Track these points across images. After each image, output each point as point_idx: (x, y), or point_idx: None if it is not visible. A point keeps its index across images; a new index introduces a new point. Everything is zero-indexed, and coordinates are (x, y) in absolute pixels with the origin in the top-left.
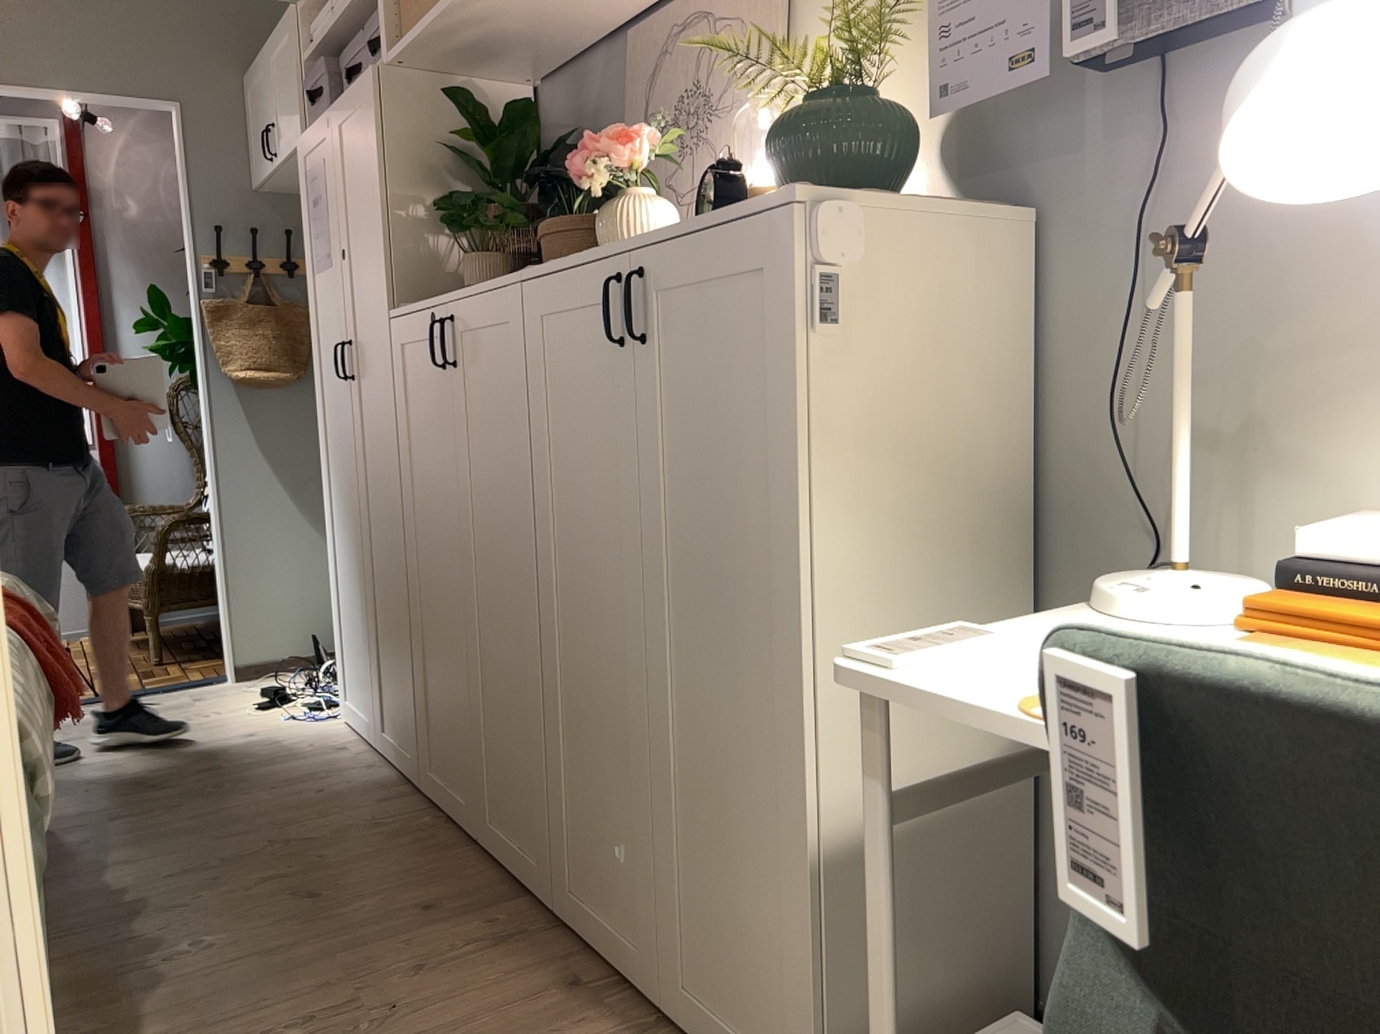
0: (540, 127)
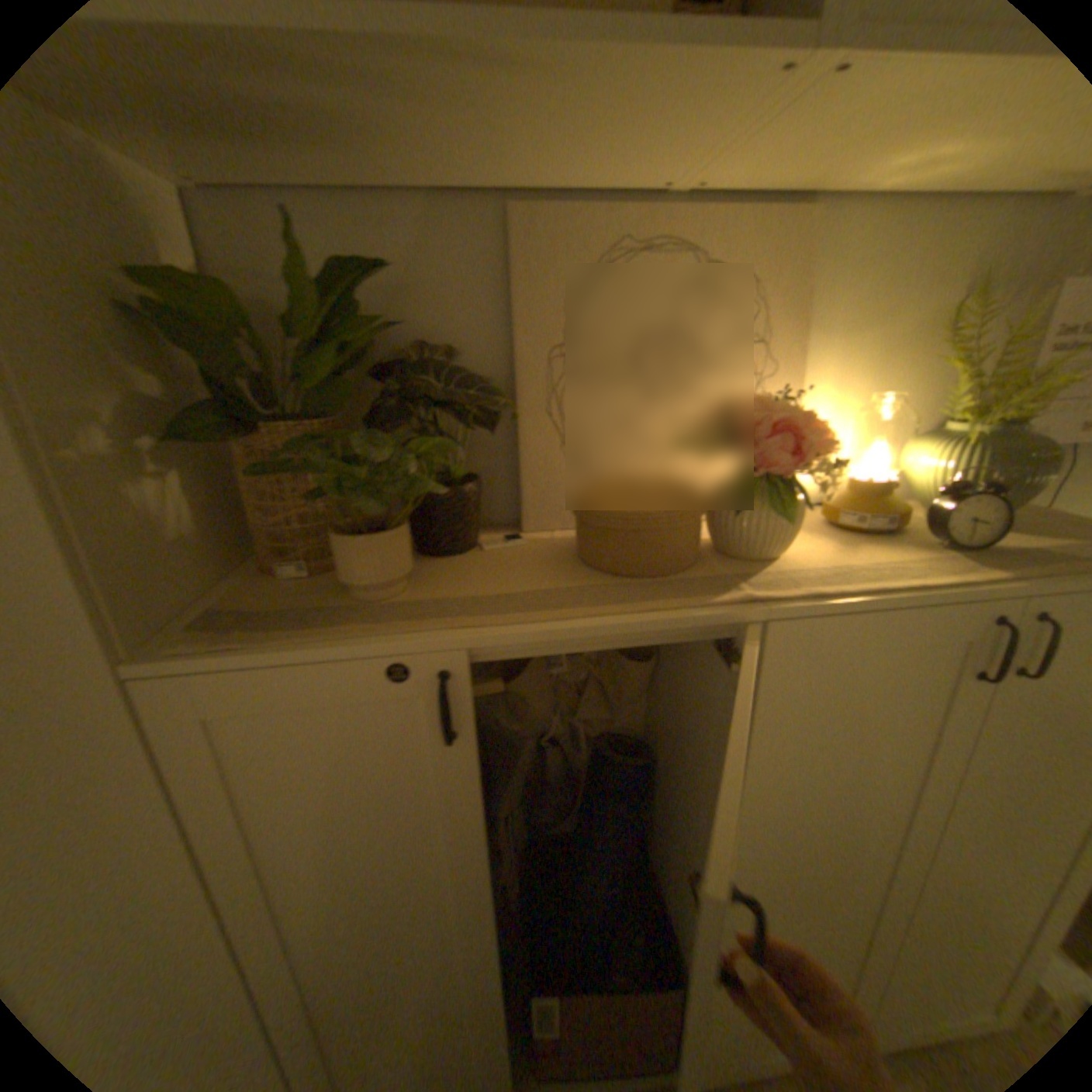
0: (207, 263)
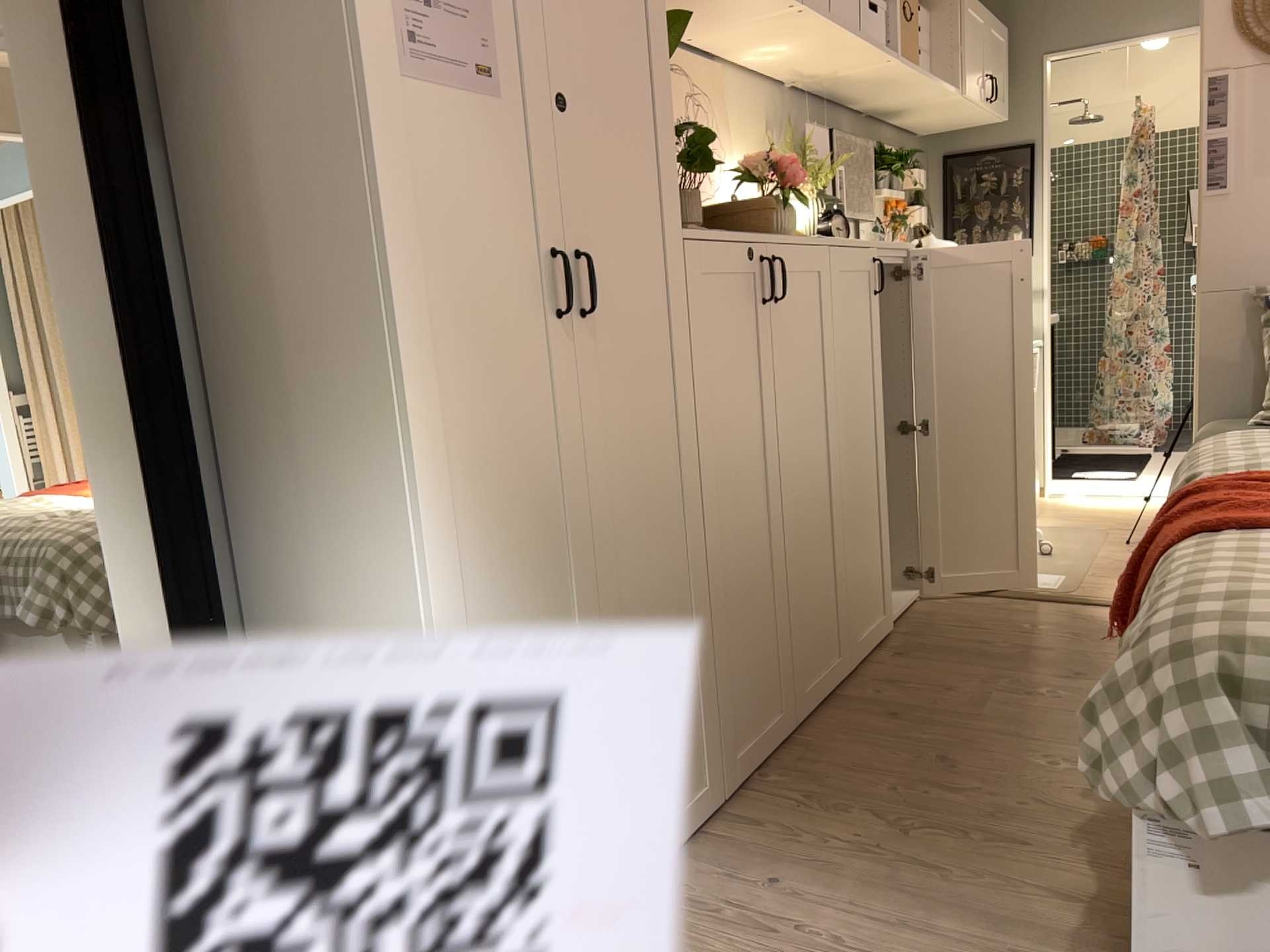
0: None
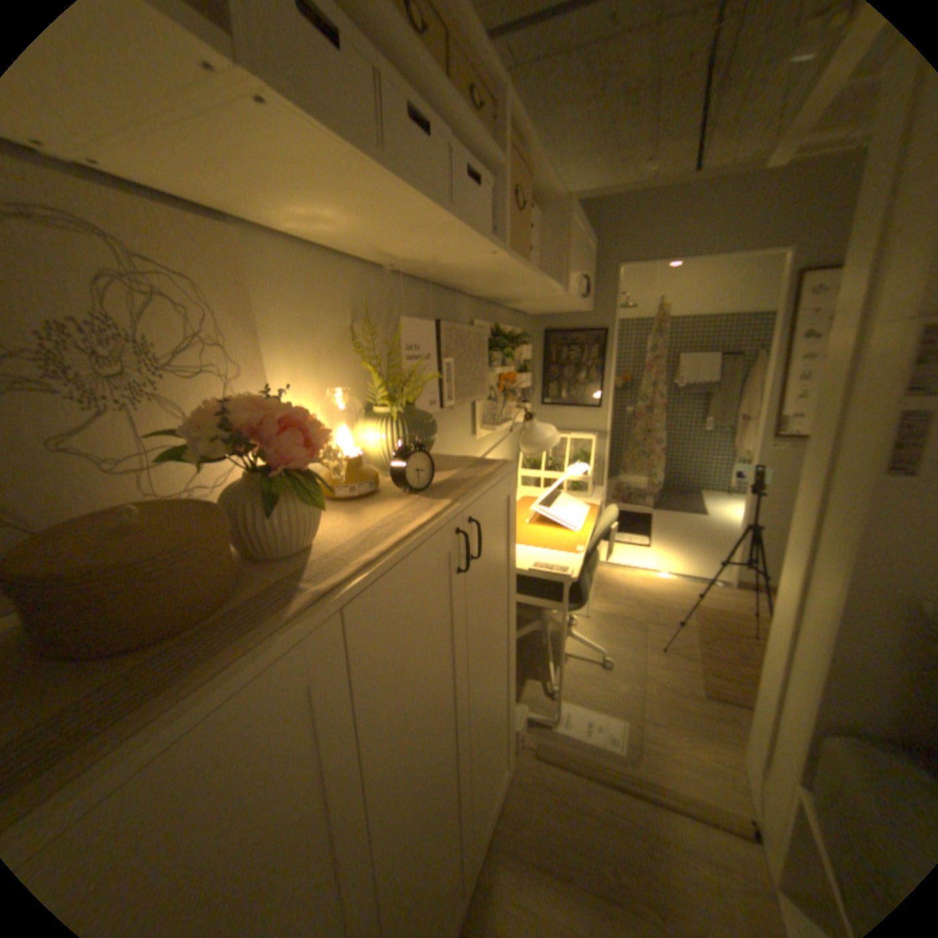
0: None
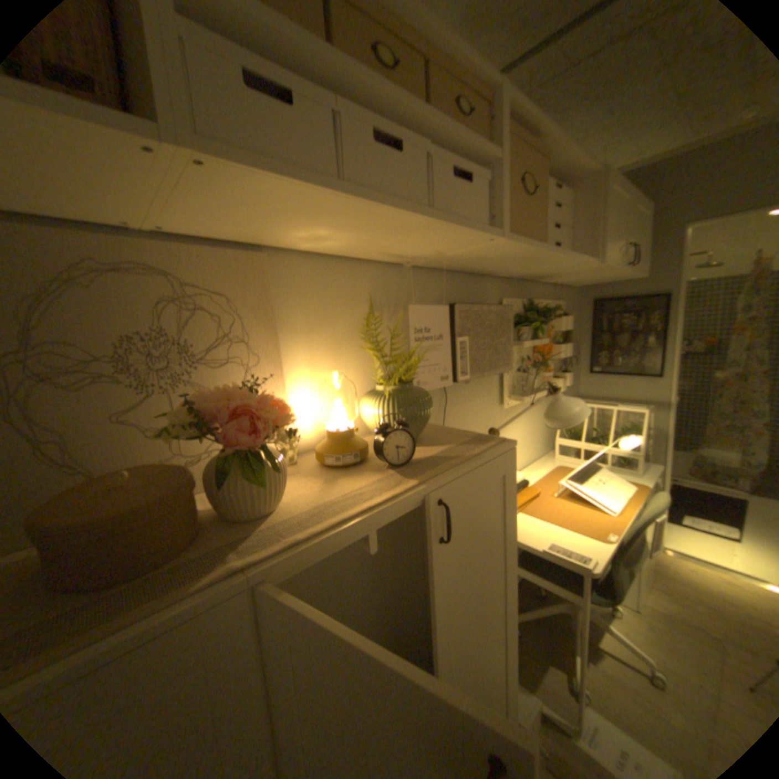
0: None
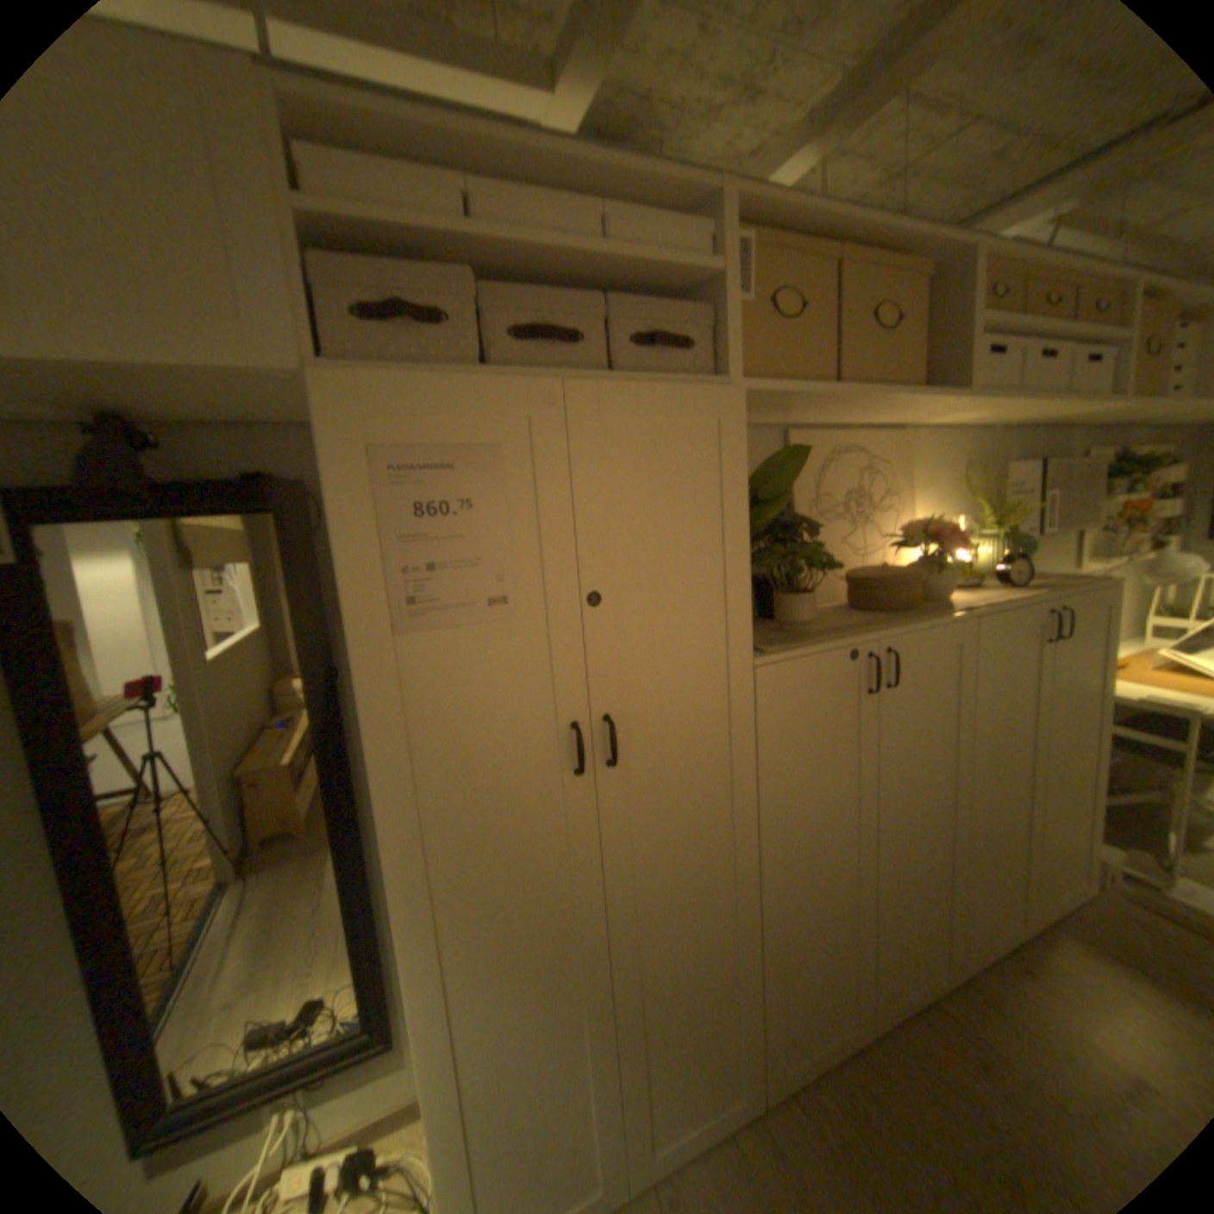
0: None
